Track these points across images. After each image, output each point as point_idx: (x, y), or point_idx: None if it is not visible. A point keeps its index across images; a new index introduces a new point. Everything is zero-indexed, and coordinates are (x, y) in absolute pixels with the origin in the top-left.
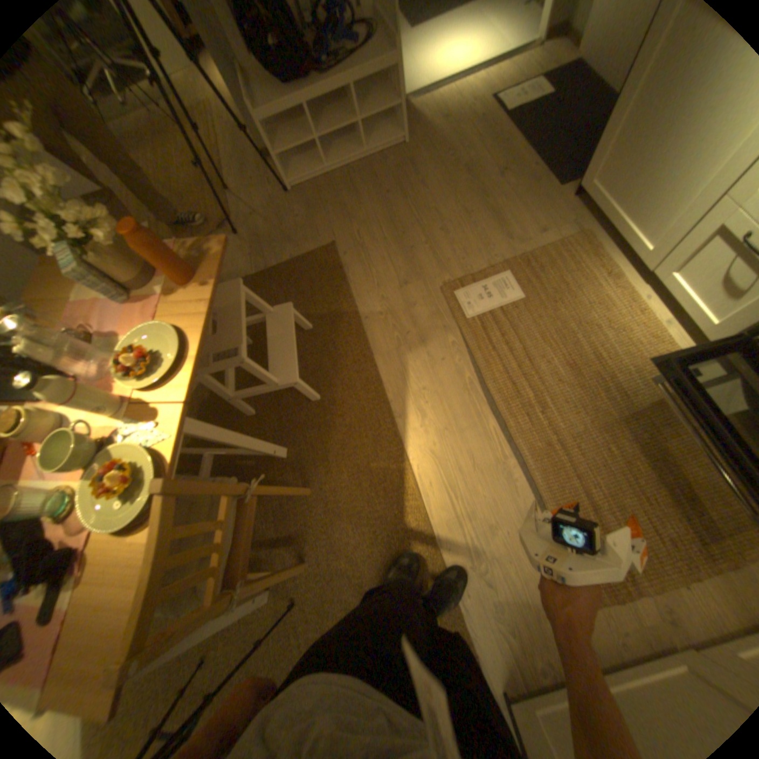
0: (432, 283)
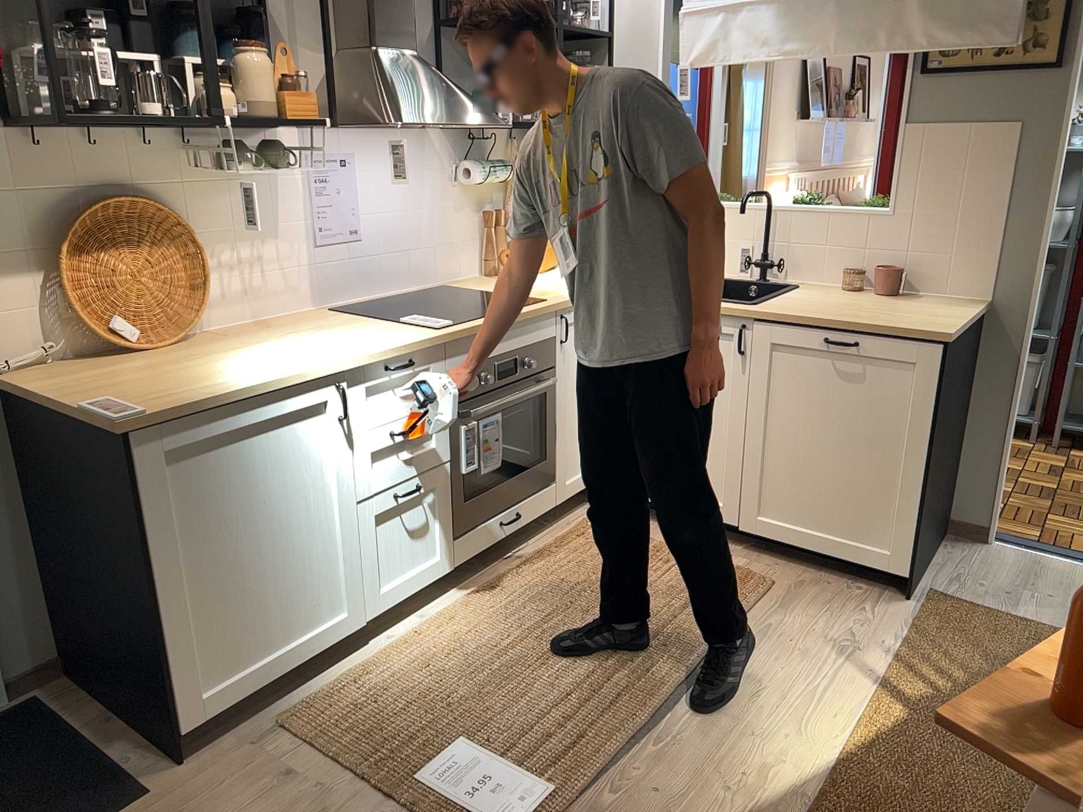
0: None
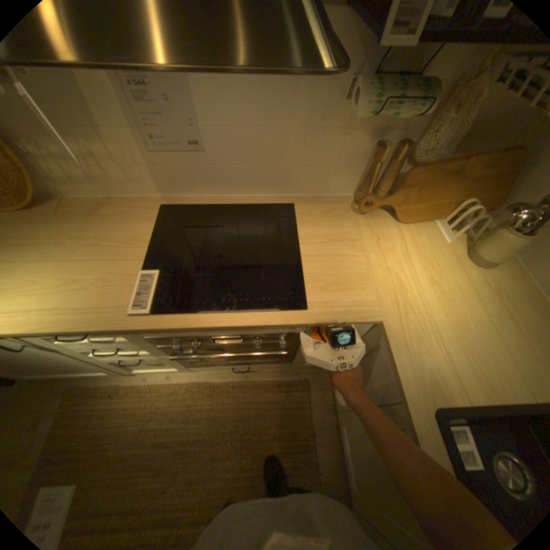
0: None
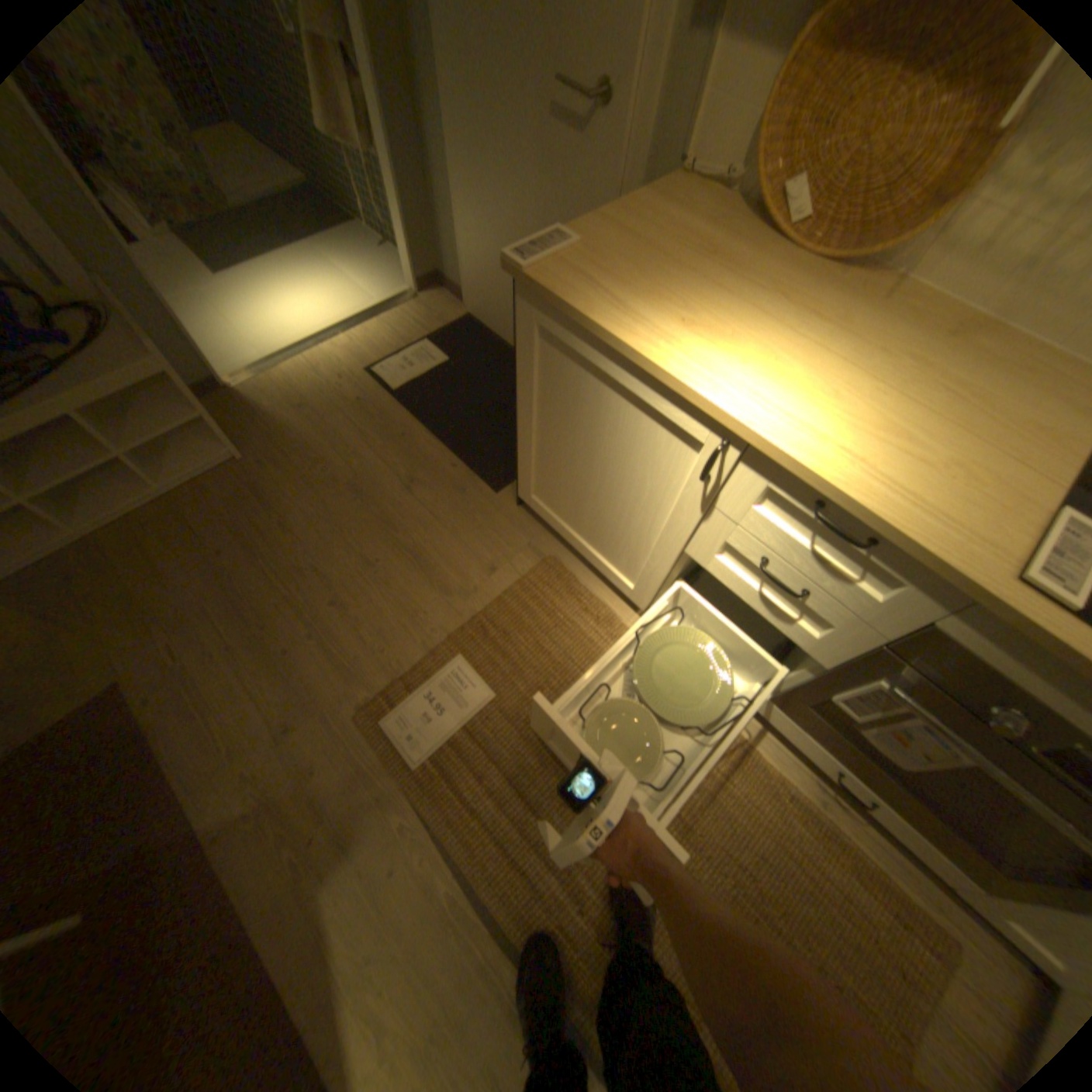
0: (339, 714)
